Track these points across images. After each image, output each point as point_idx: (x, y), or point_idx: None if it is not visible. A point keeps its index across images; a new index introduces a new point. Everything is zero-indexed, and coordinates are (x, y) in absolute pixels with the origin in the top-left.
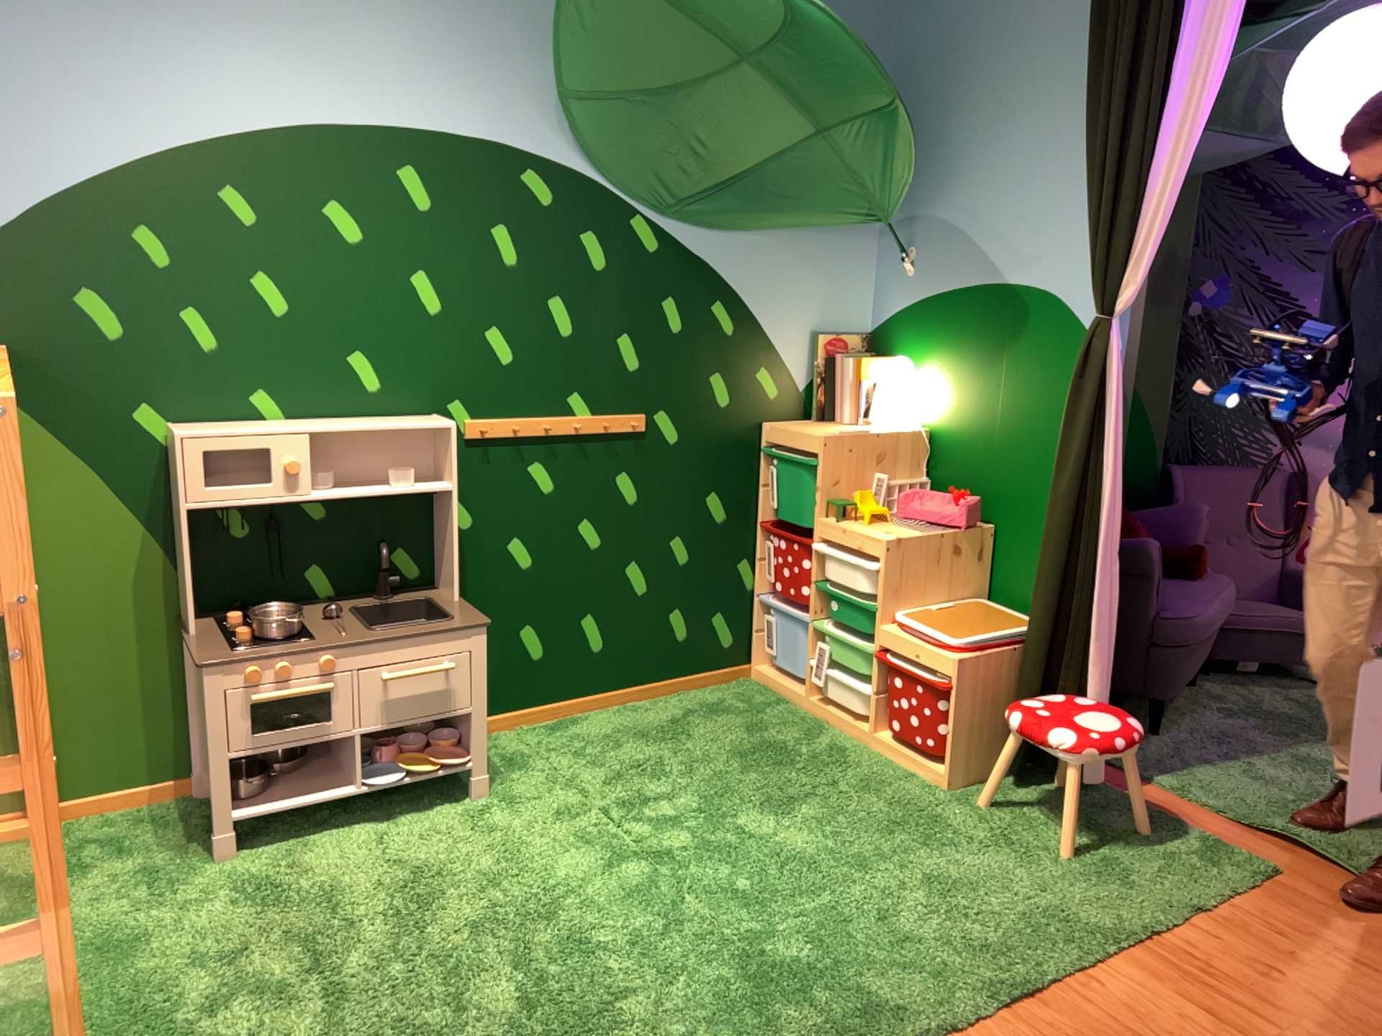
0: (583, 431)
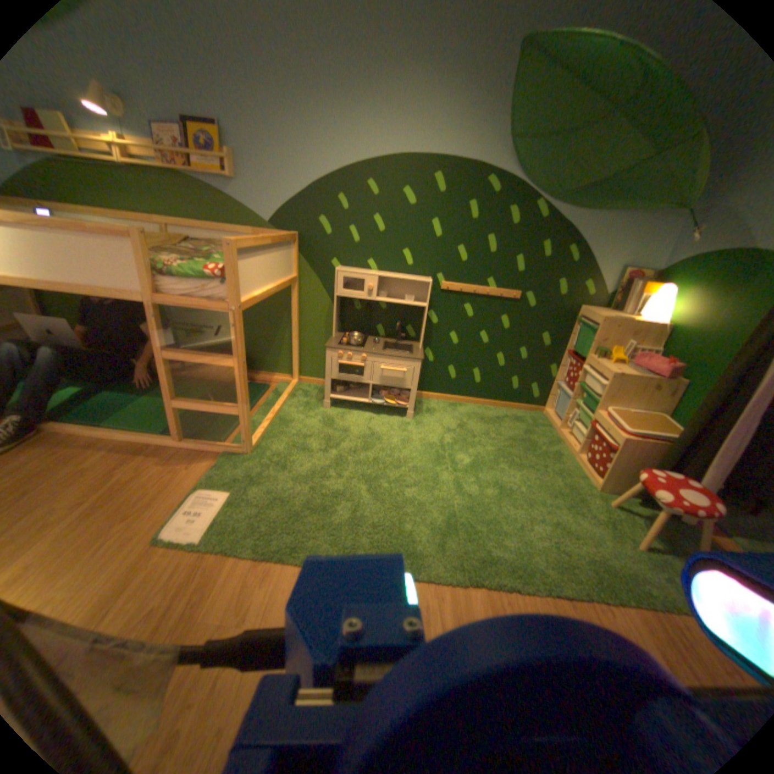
0: (488, 292)
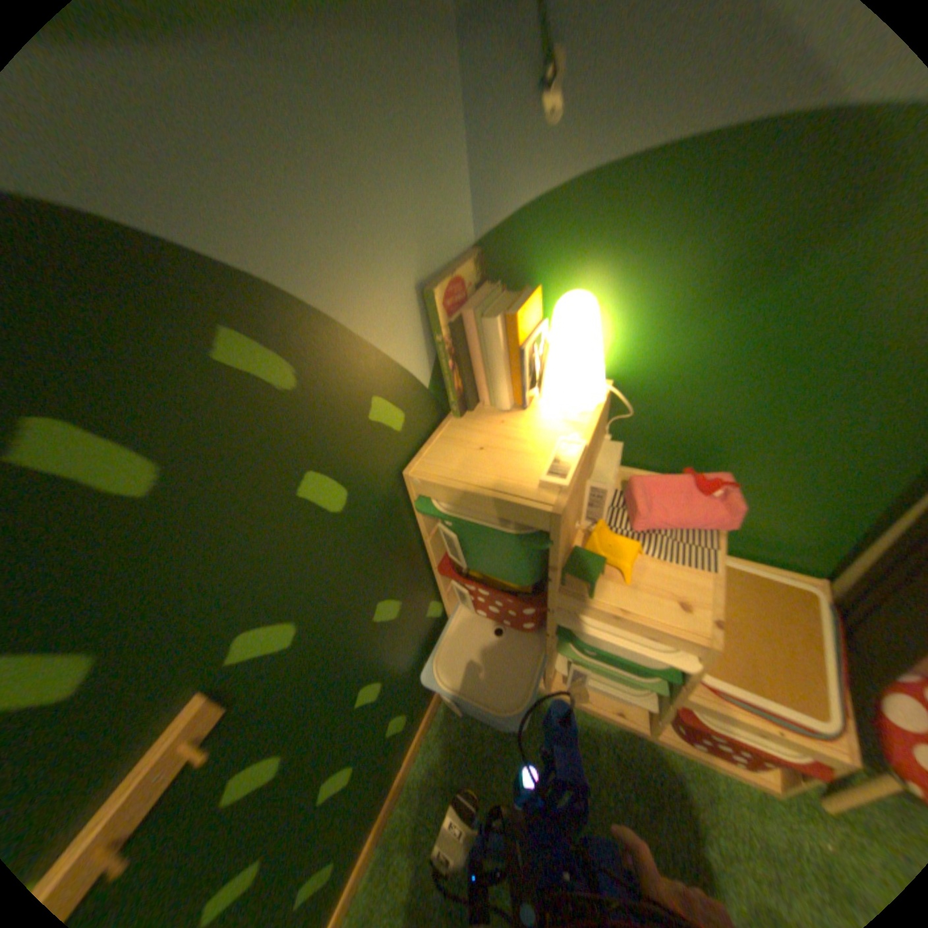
0: None
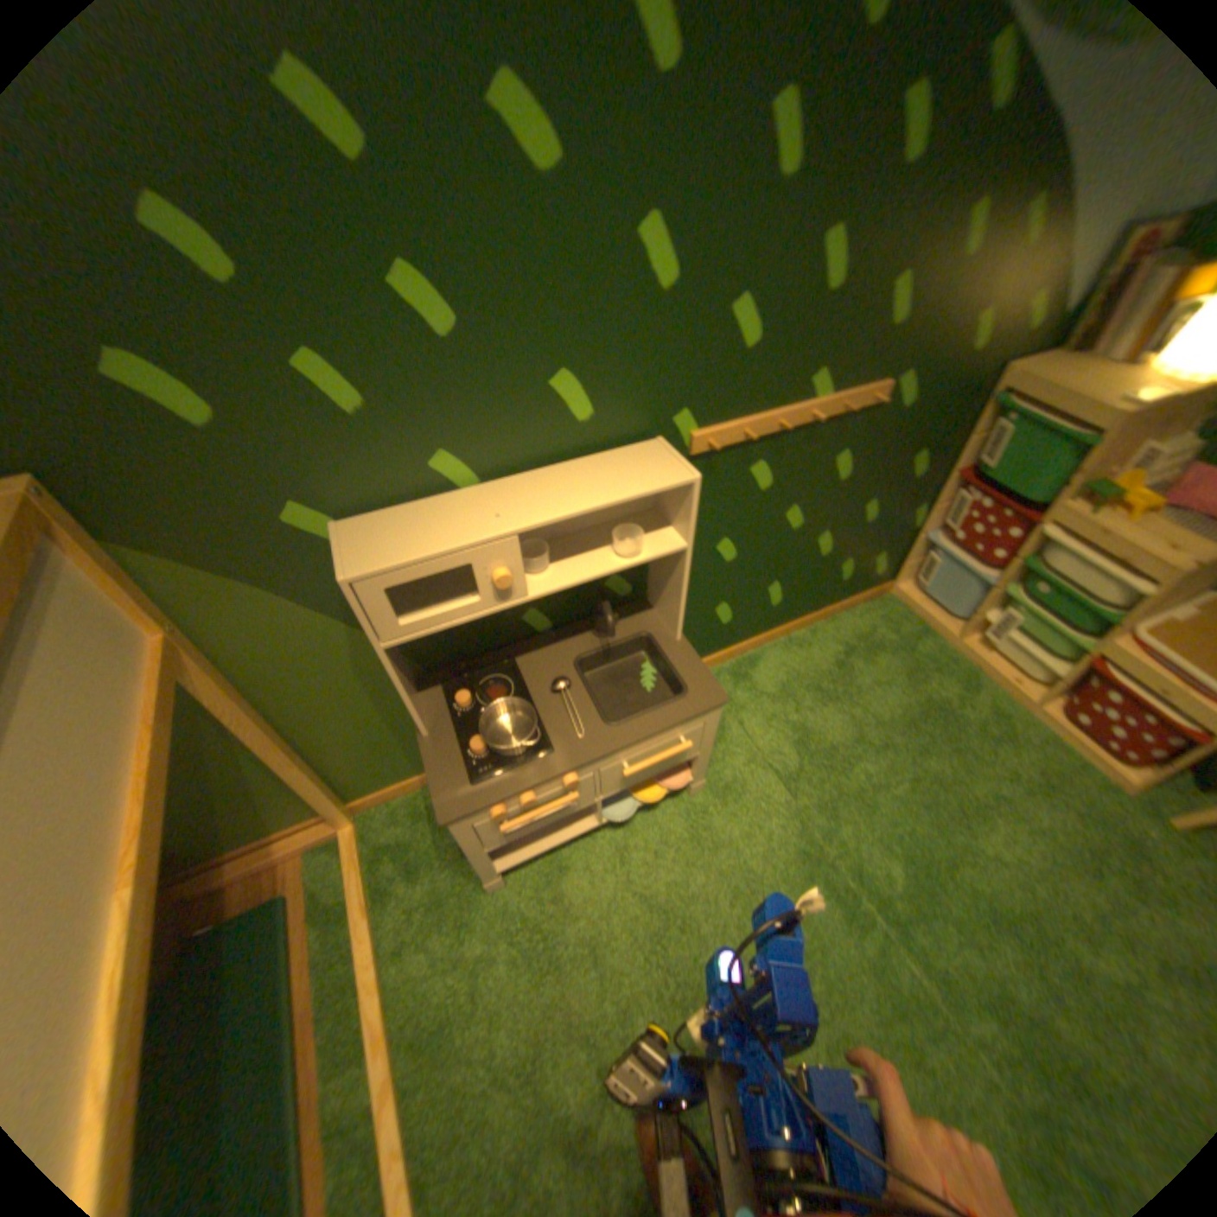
0: (821, 416)
